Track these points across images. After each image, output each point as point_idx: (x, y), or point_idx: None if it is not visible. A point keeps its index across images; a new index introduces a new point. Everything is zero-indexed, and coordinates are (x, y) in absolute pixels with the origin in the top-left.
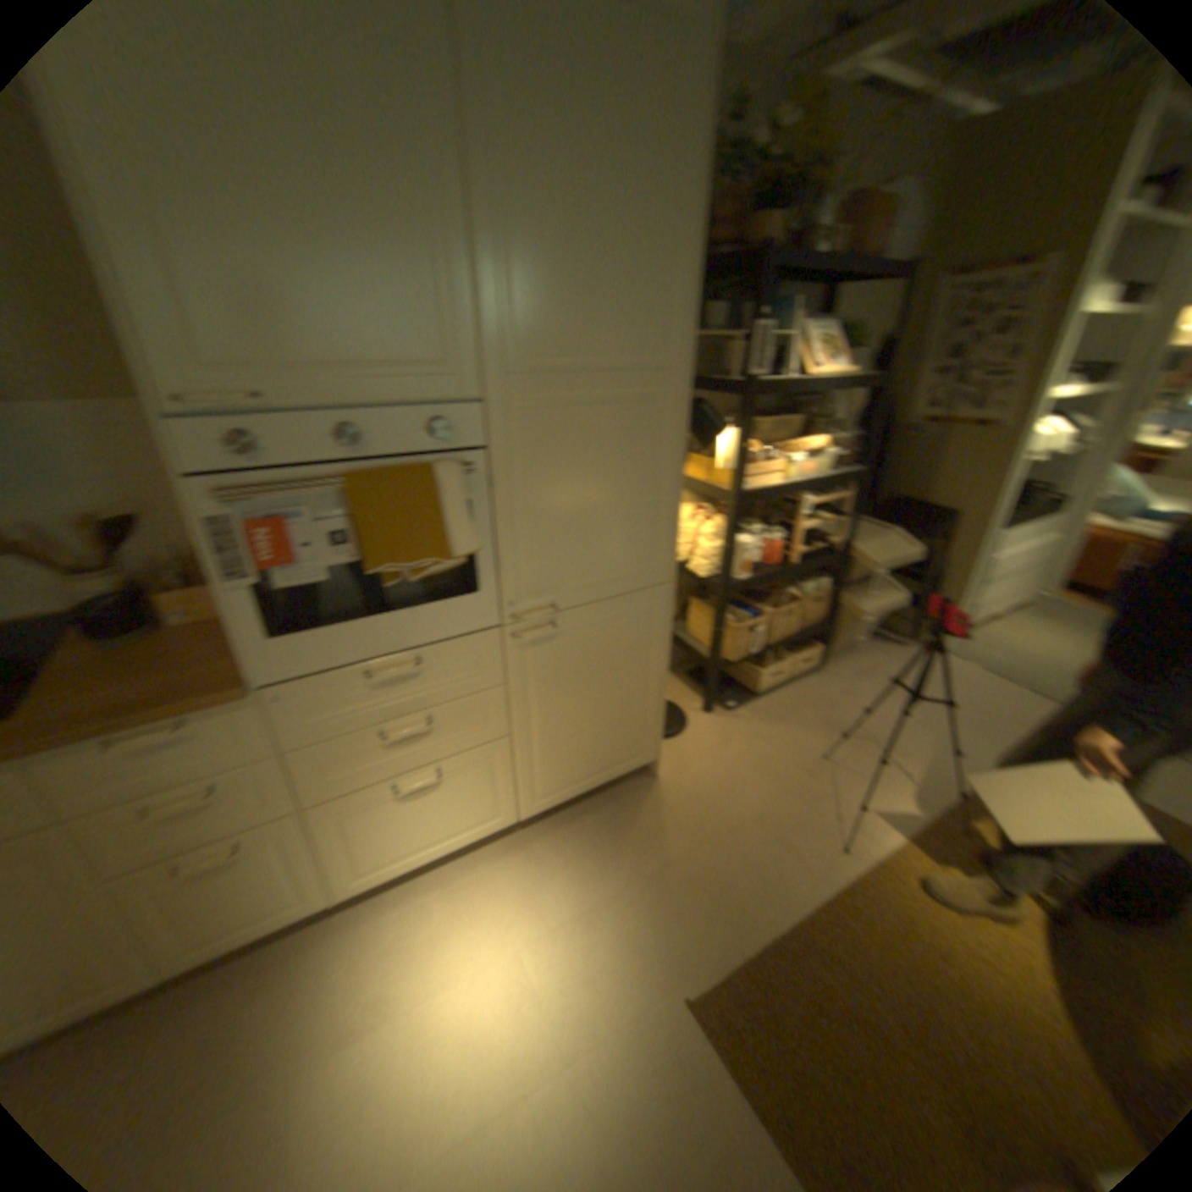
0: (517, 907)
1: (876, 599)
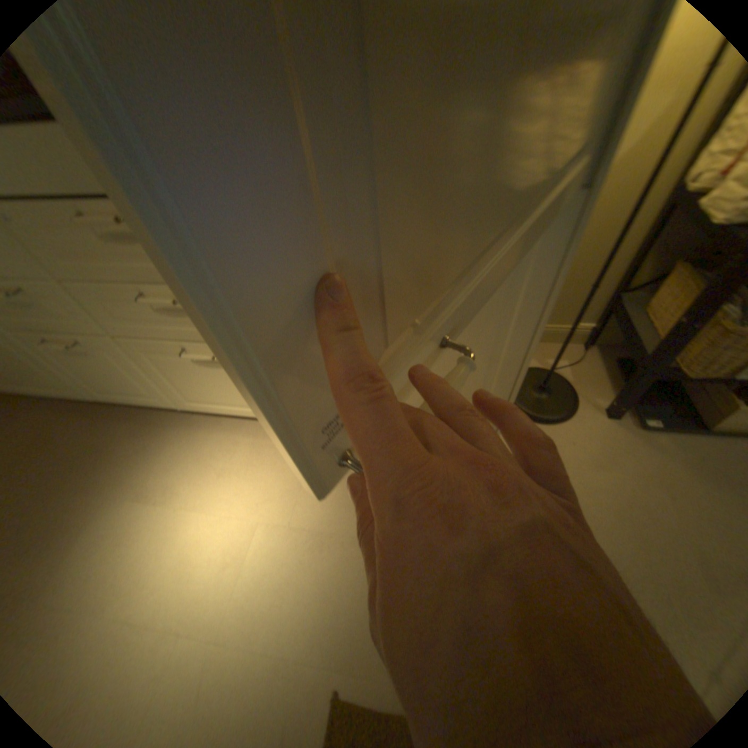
0: (289, 489)
1: None
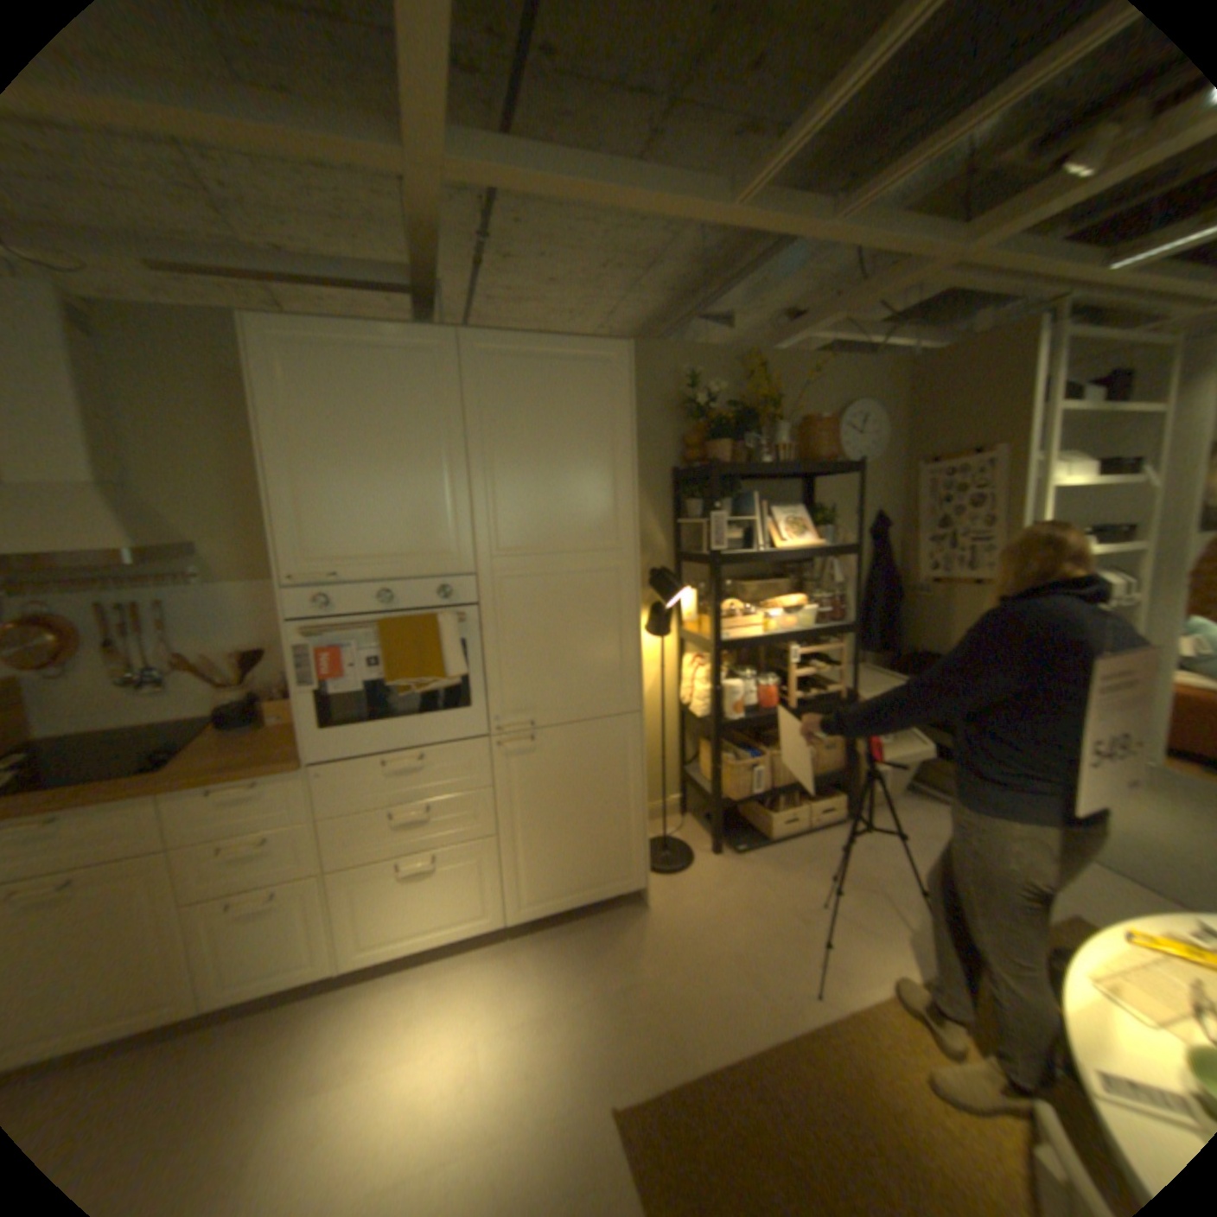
0: (491, 1004)
1: (901, 751)
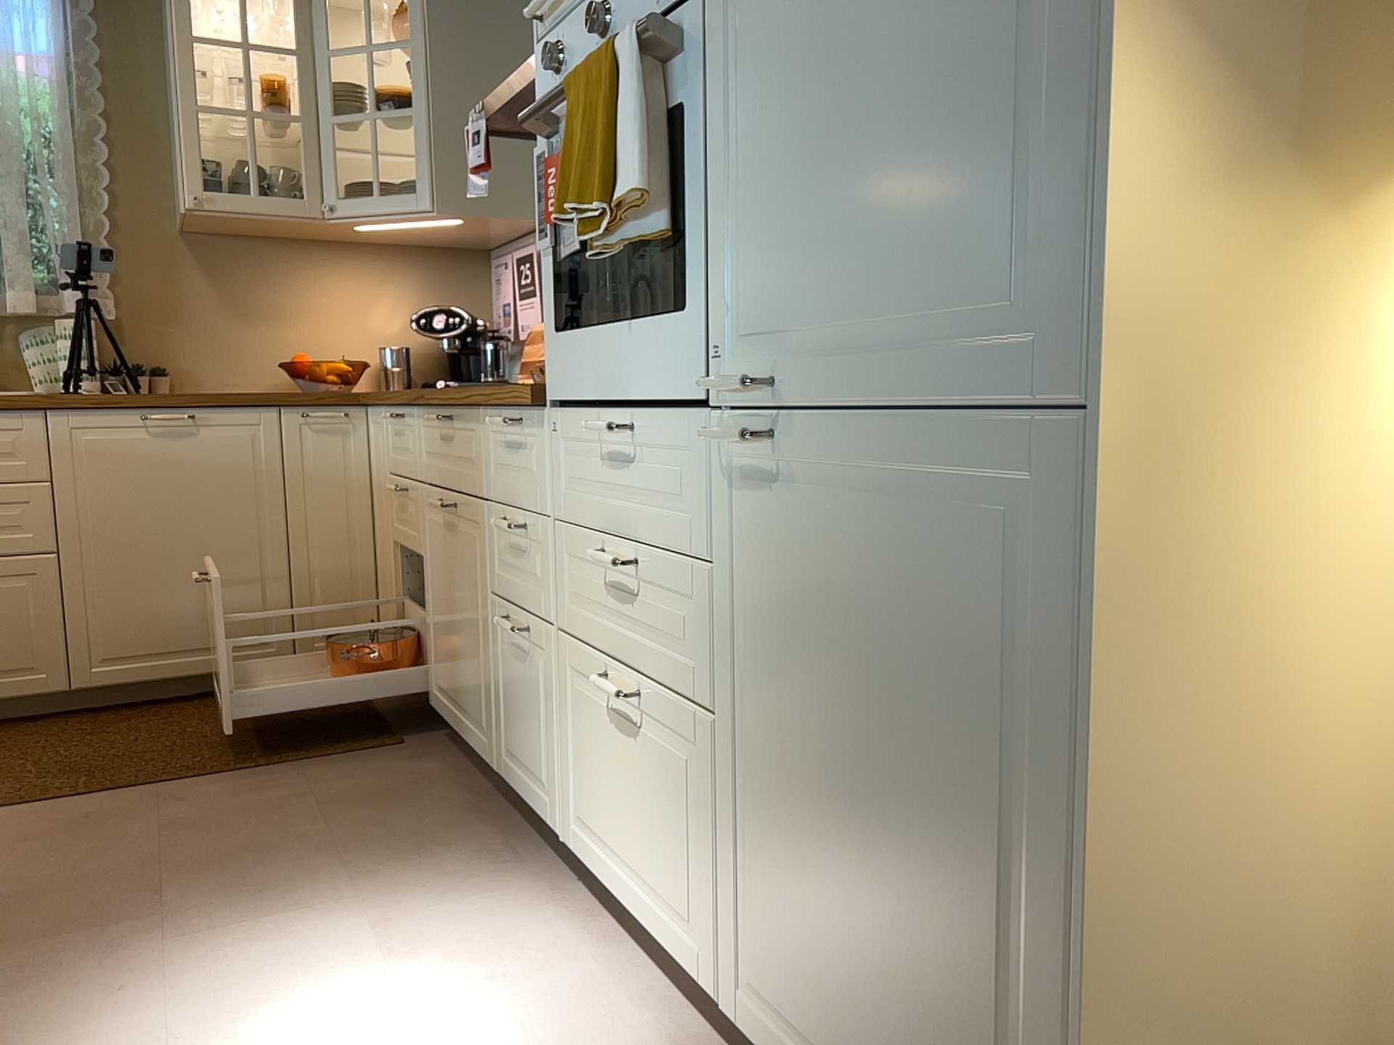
0: None
1: None
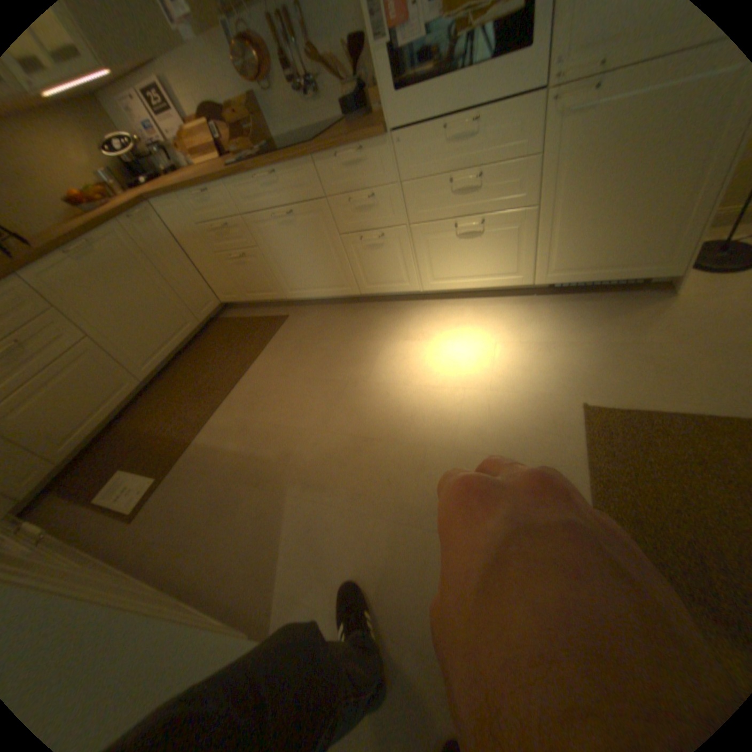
0: (512, 326)
1: None
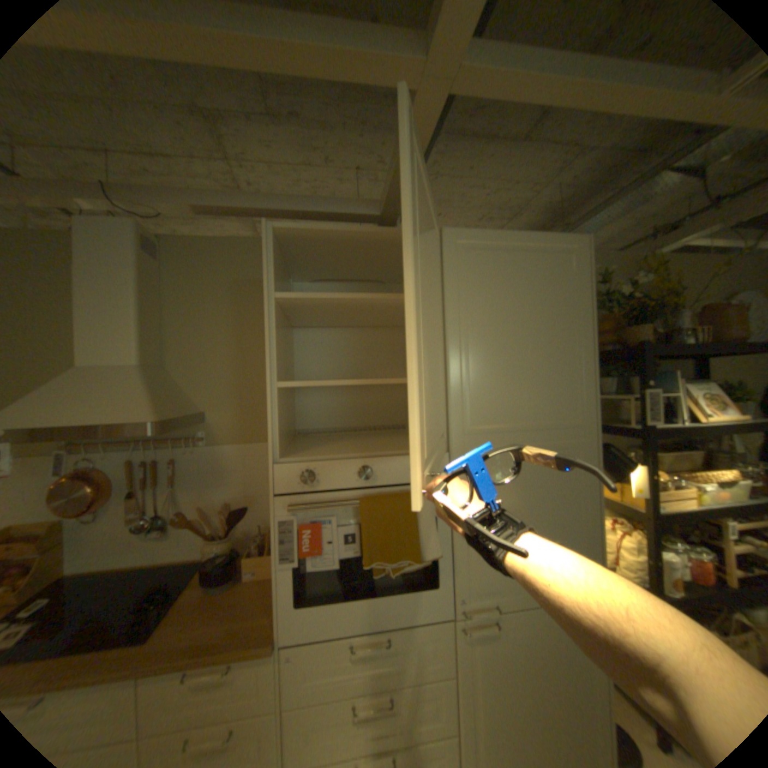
0: None
1: None
